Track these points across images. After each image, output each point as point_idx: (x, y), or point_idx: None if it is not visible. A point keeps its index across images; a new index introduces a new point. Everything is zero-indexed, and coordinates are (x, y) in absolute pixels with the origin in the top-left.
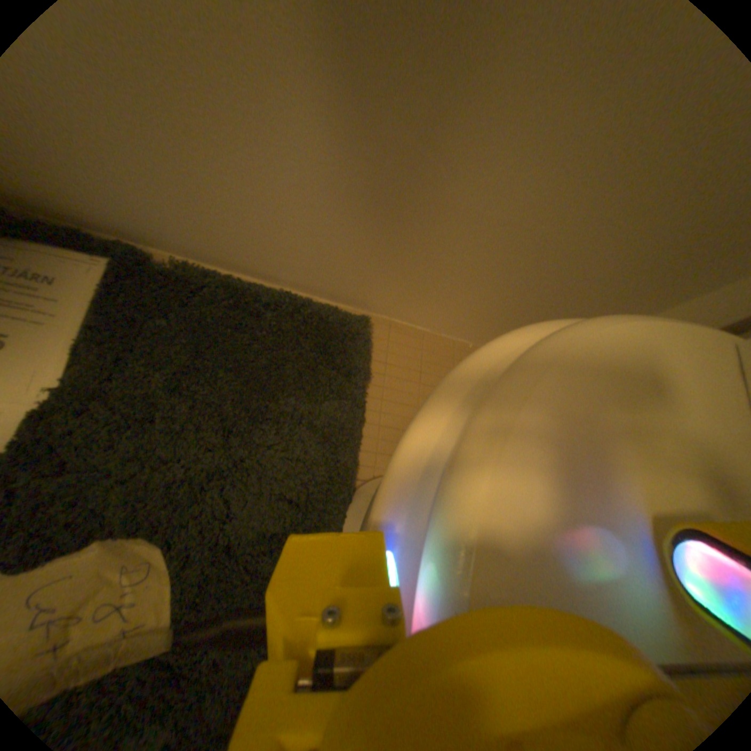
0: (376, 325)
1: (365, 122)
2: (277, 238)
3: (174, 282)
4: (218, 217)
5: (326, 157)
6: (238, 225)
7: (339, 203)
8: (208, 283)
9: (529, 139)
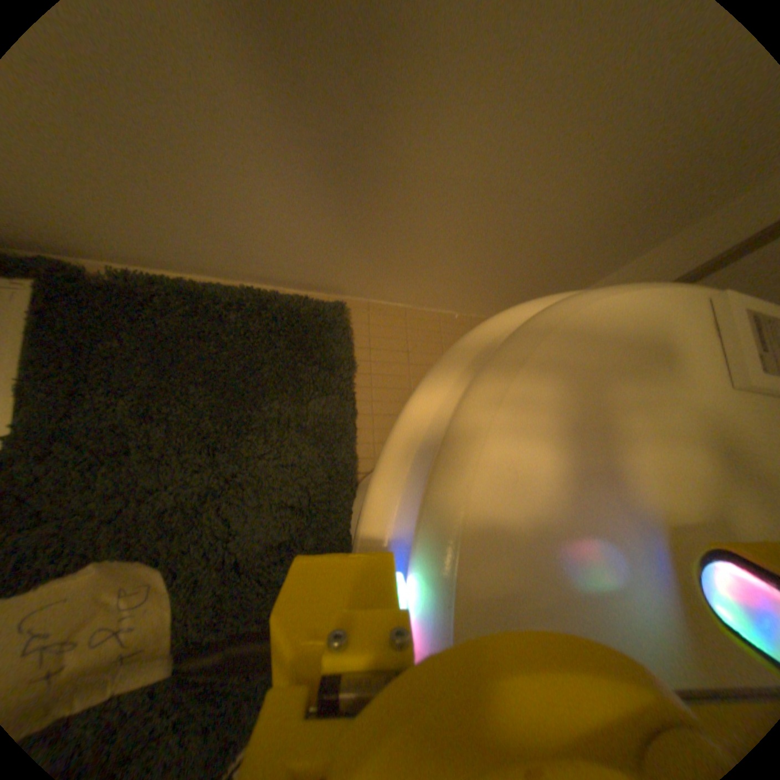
0: (353, 309)
1: (290, 79)
2: (222, 229)
3: (116, 296)
4: (147, 214)
5: (255, 127)
6: (174, 220)
7: (282, 179)
8: (156, 290)
9: (481, 78)
